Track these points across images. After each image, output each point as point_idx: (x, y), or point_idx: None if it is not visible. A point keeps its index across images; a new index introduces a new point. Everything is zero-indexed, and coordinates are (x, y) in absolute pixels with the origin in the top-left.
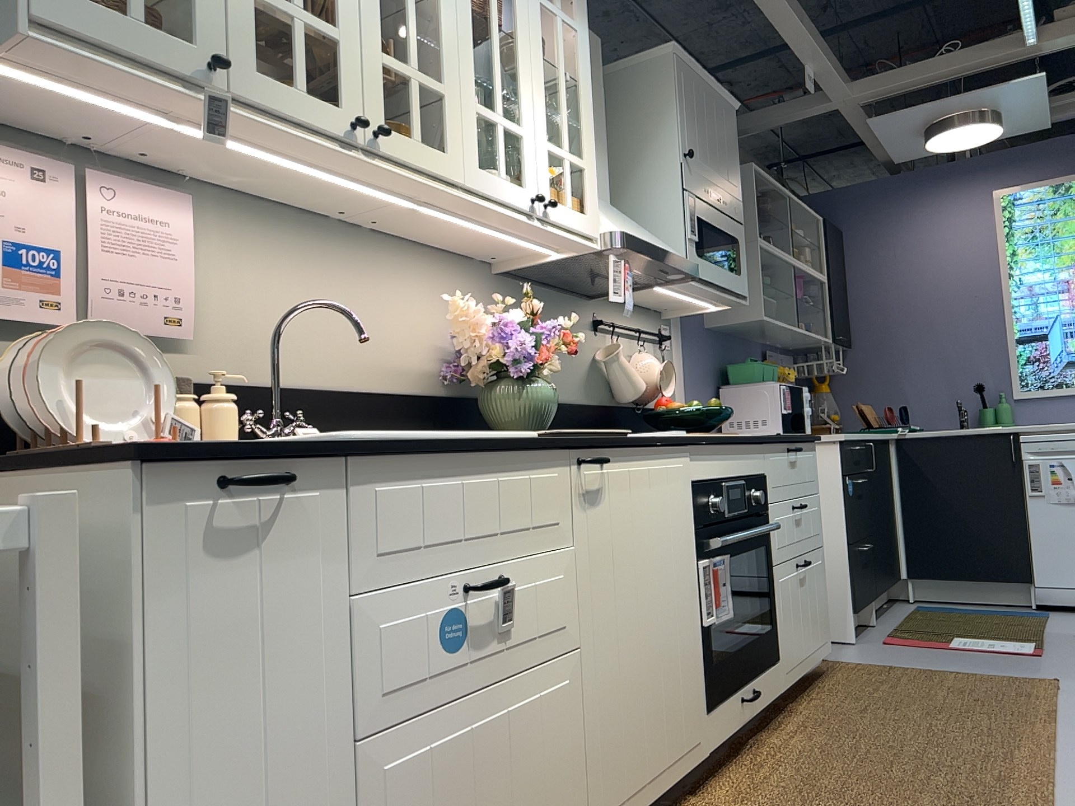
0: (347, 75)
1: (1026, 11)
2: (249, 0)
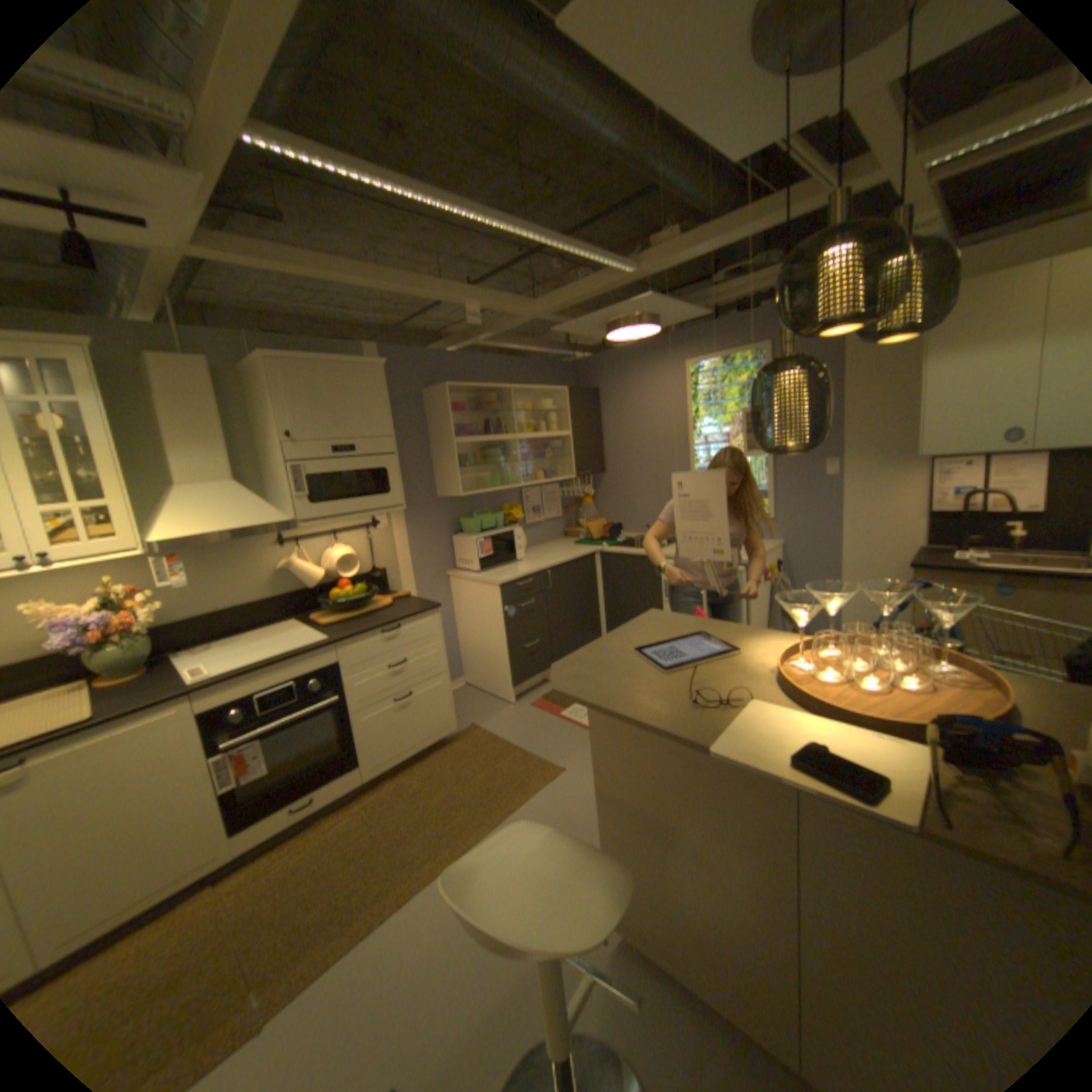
0: None
1: (598, 253)
2: None
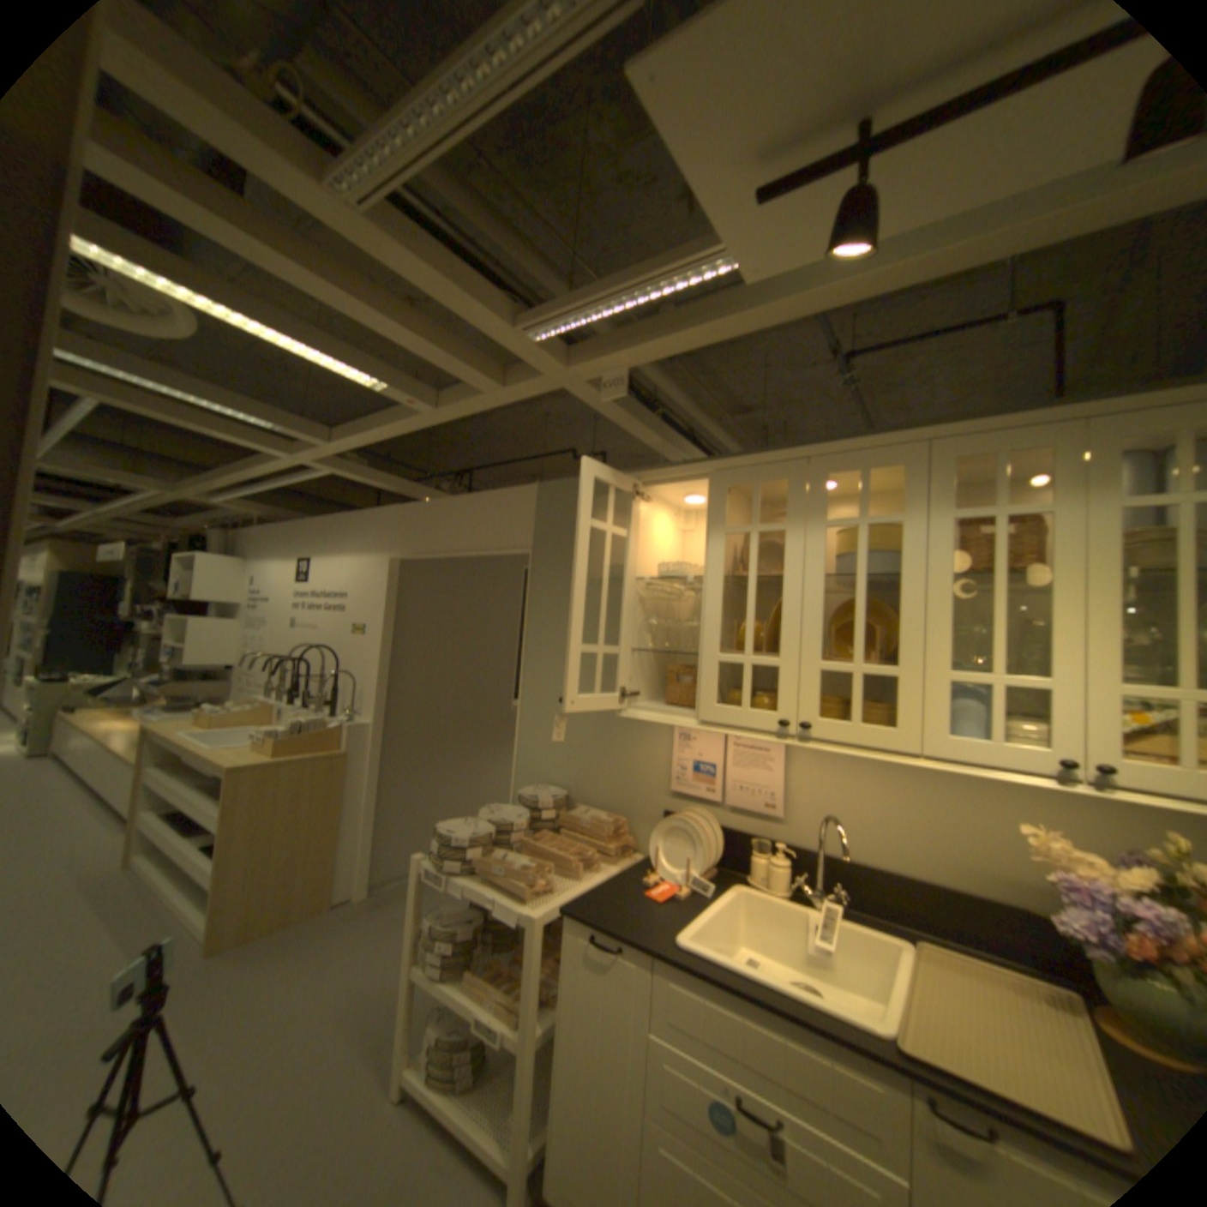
0: (784, 689)
1: None
2: (715, 665)
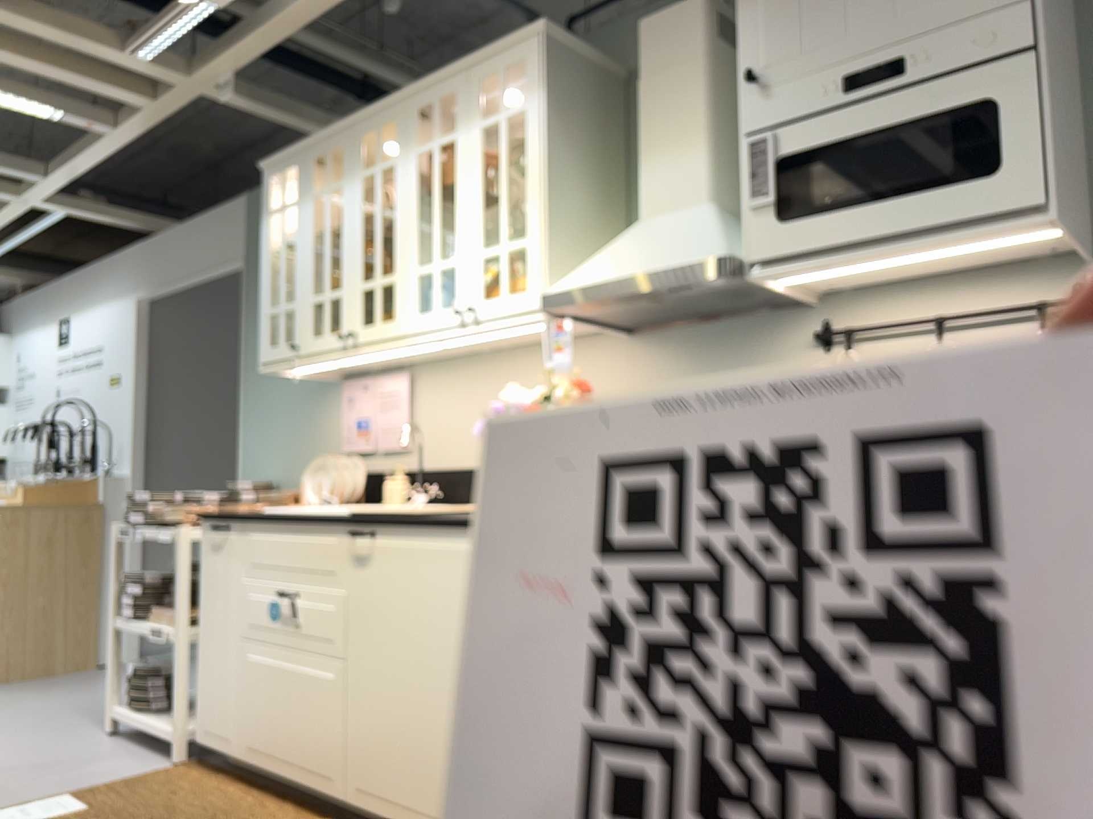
0: (344, 311)
1: None
2: (309, 307)
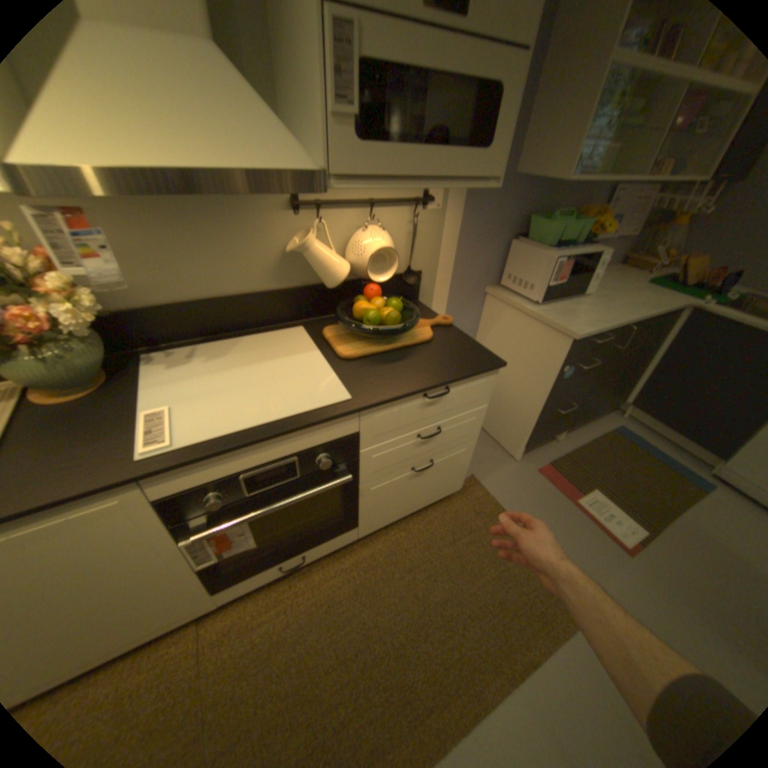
0: None
1: None
2: None
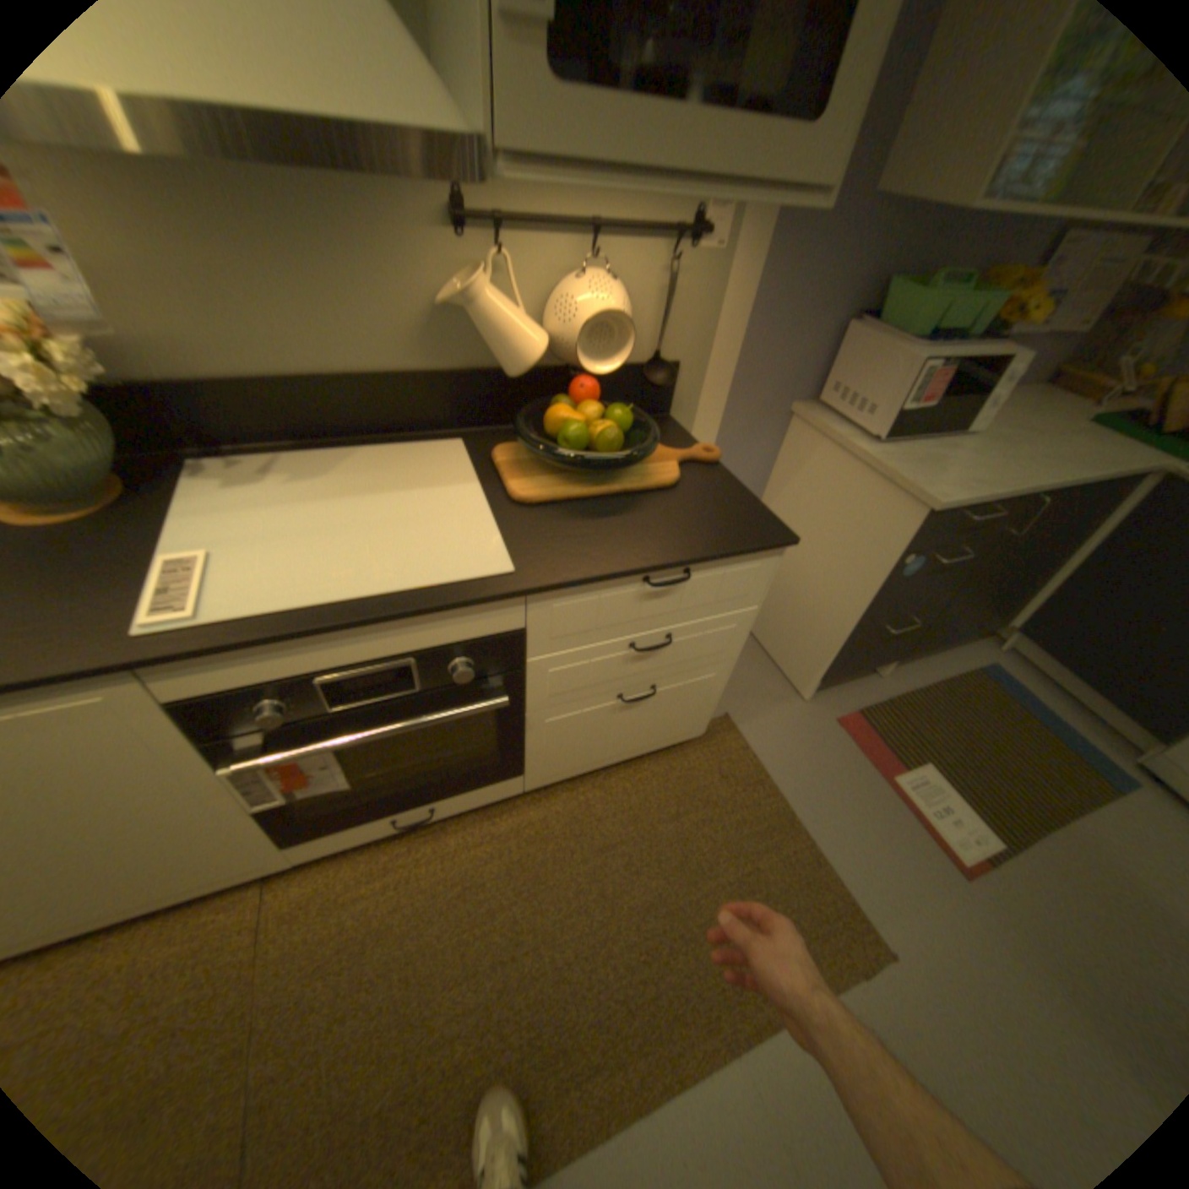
0: None
1: None
2: None
